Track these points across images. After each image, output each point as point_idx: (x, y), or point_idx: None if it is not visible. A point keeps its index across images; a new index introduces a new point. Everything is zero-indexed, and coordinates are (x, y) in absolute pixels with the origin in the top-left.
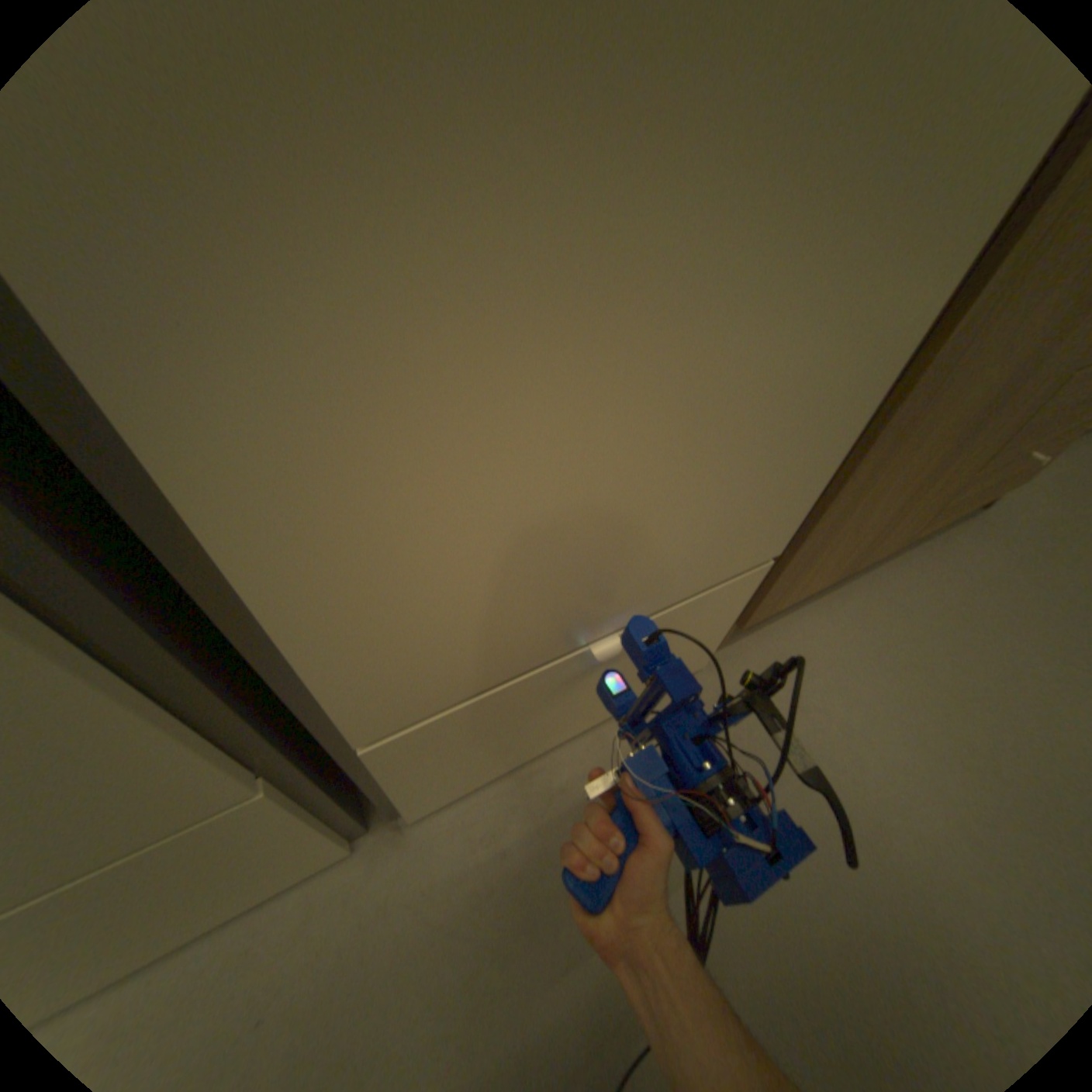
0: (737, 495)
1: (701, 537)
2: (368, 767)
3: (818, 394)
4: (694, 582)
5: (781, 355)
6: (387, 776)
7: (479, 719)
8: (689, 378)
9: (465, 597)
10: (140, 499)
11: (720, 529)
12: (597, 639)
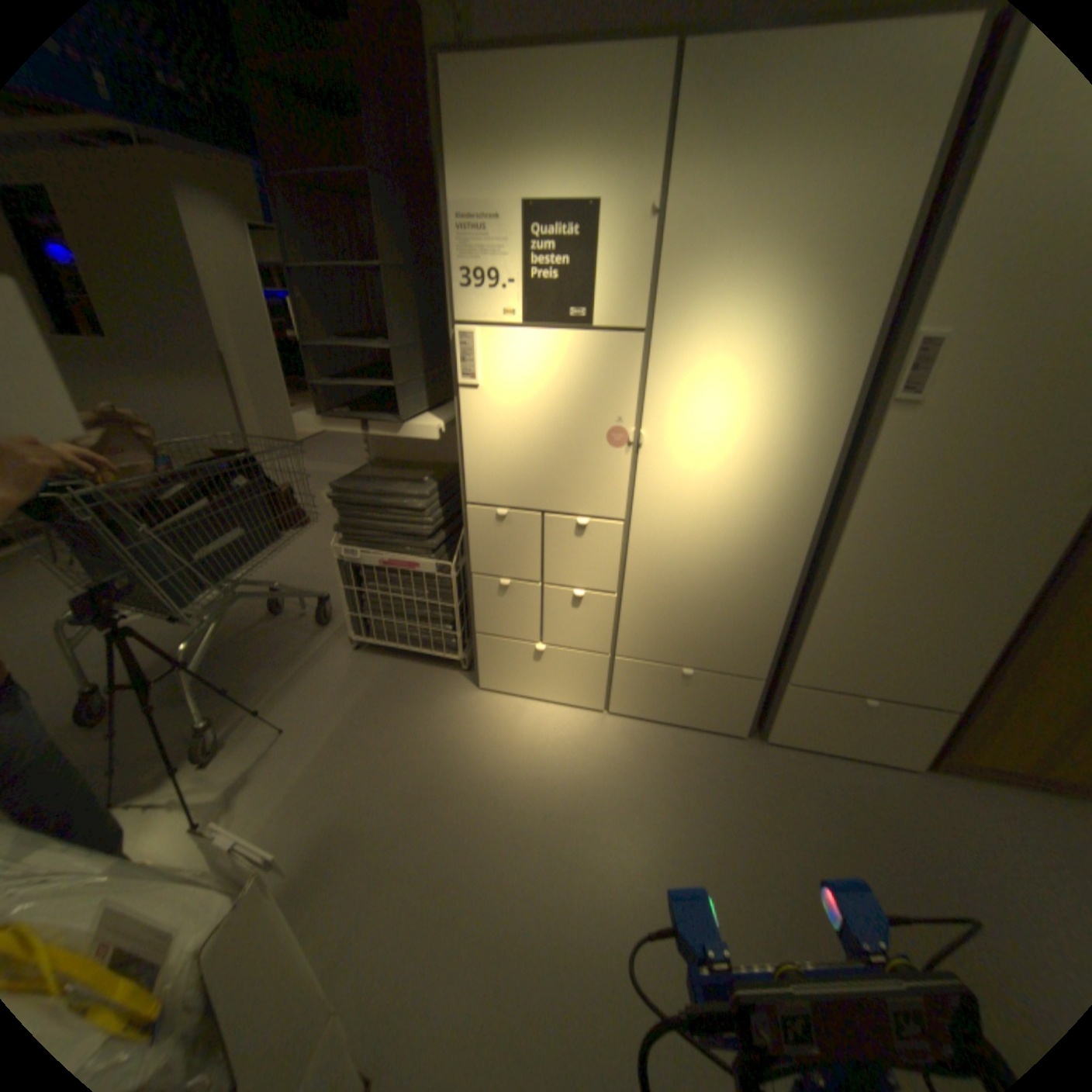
0: (932, 671)
1: (918, 681)
2: (783, 700)
3: (961, 651)
4: (916, 702)
5: (942, 636)
6: (784, 708)
7: (820, 707)
8: (912, 632)
9: (841, 657)
10: (809, 615)
11: (927, 682)
12: (871, 700)
